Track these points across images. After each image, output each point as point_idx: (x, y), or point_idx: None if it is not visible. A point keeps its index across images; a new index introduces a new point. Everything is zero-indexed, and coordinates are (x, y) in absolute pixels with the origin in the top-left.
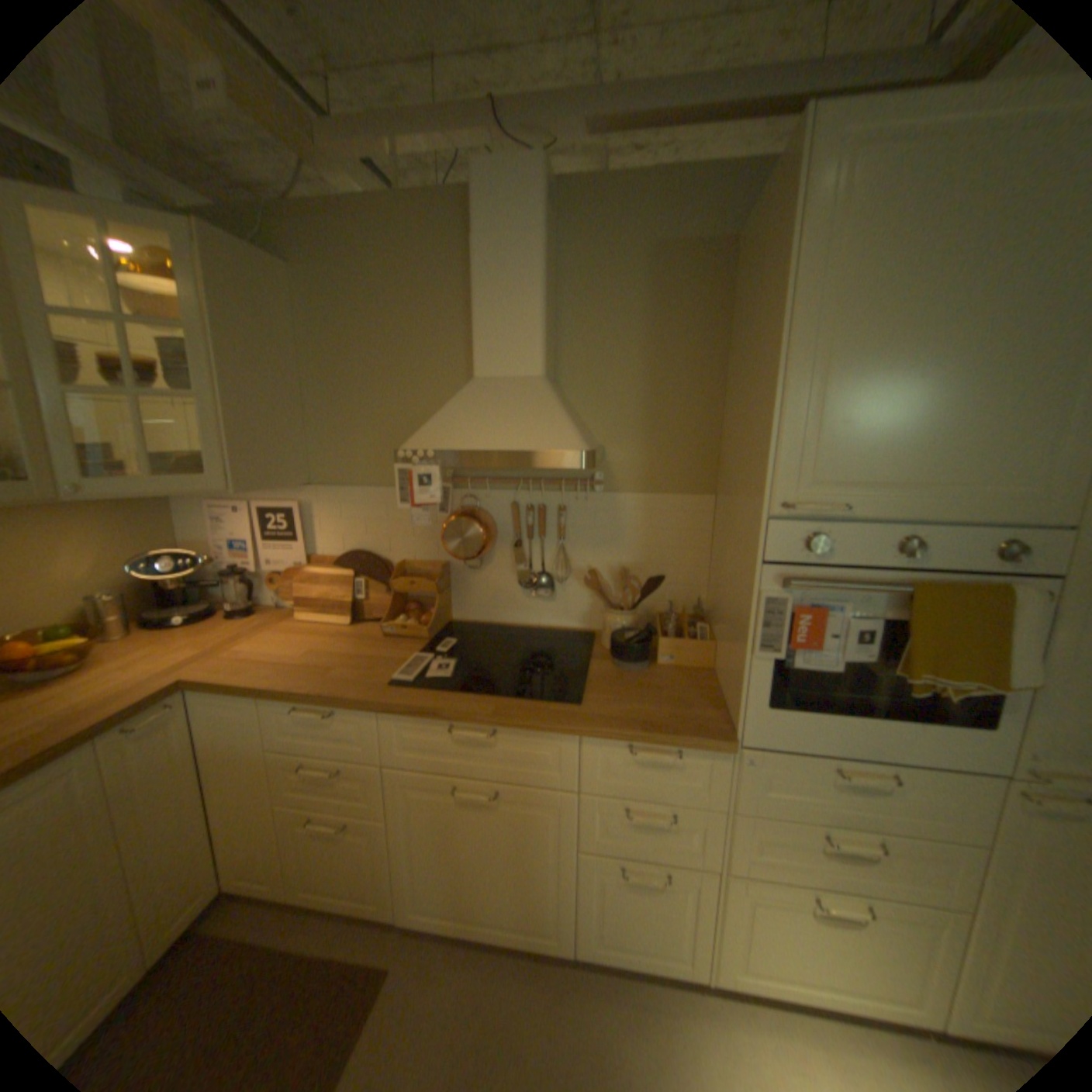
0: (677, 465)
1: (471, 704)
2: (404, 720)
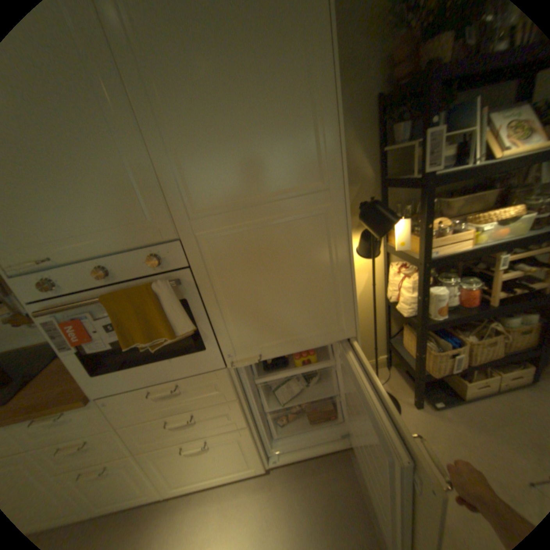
0: None
1: None
2: None
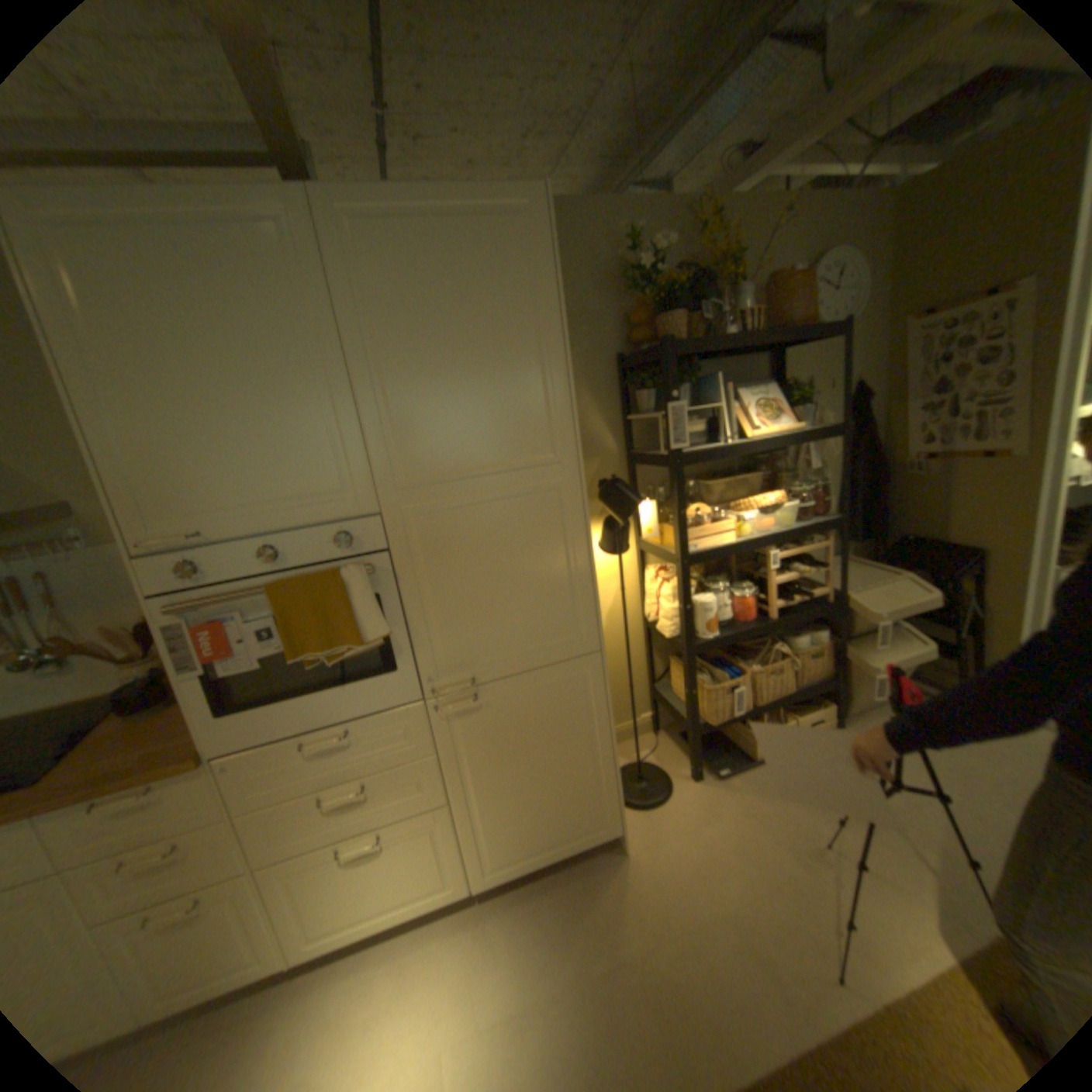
0: None
1: None
2: None
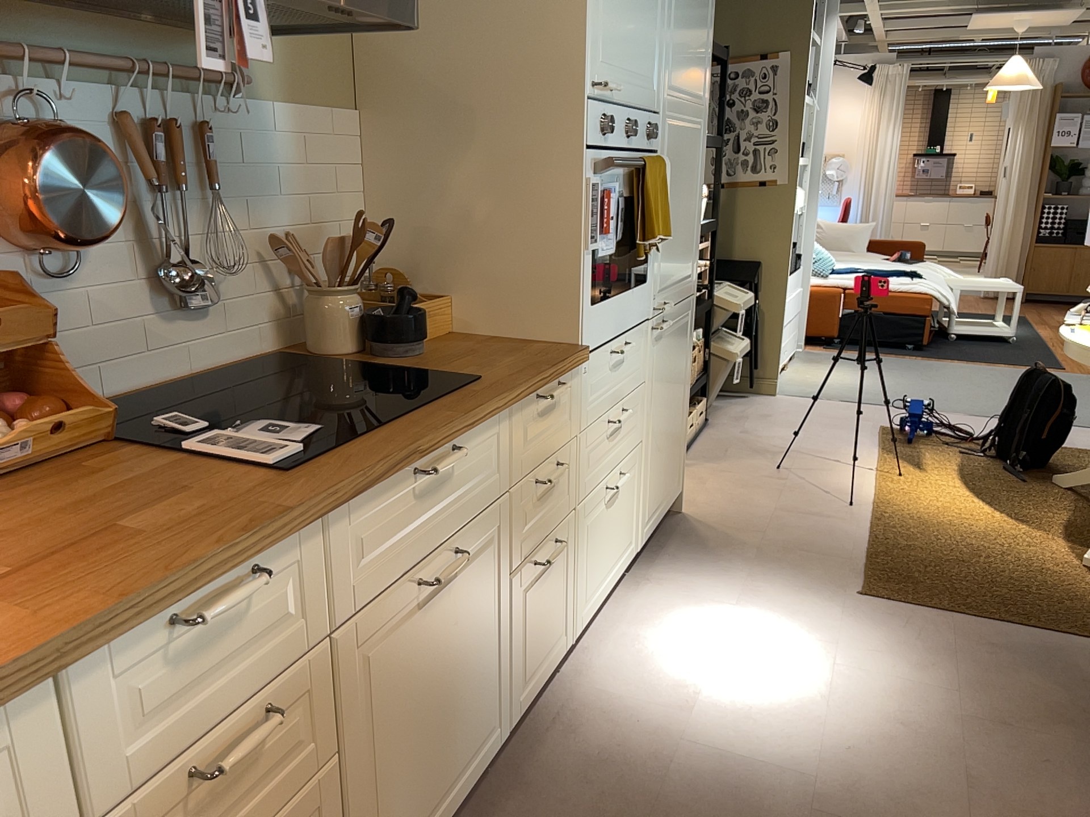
0: (321, 63)
1: (421, 423)
2: (357, 505)
